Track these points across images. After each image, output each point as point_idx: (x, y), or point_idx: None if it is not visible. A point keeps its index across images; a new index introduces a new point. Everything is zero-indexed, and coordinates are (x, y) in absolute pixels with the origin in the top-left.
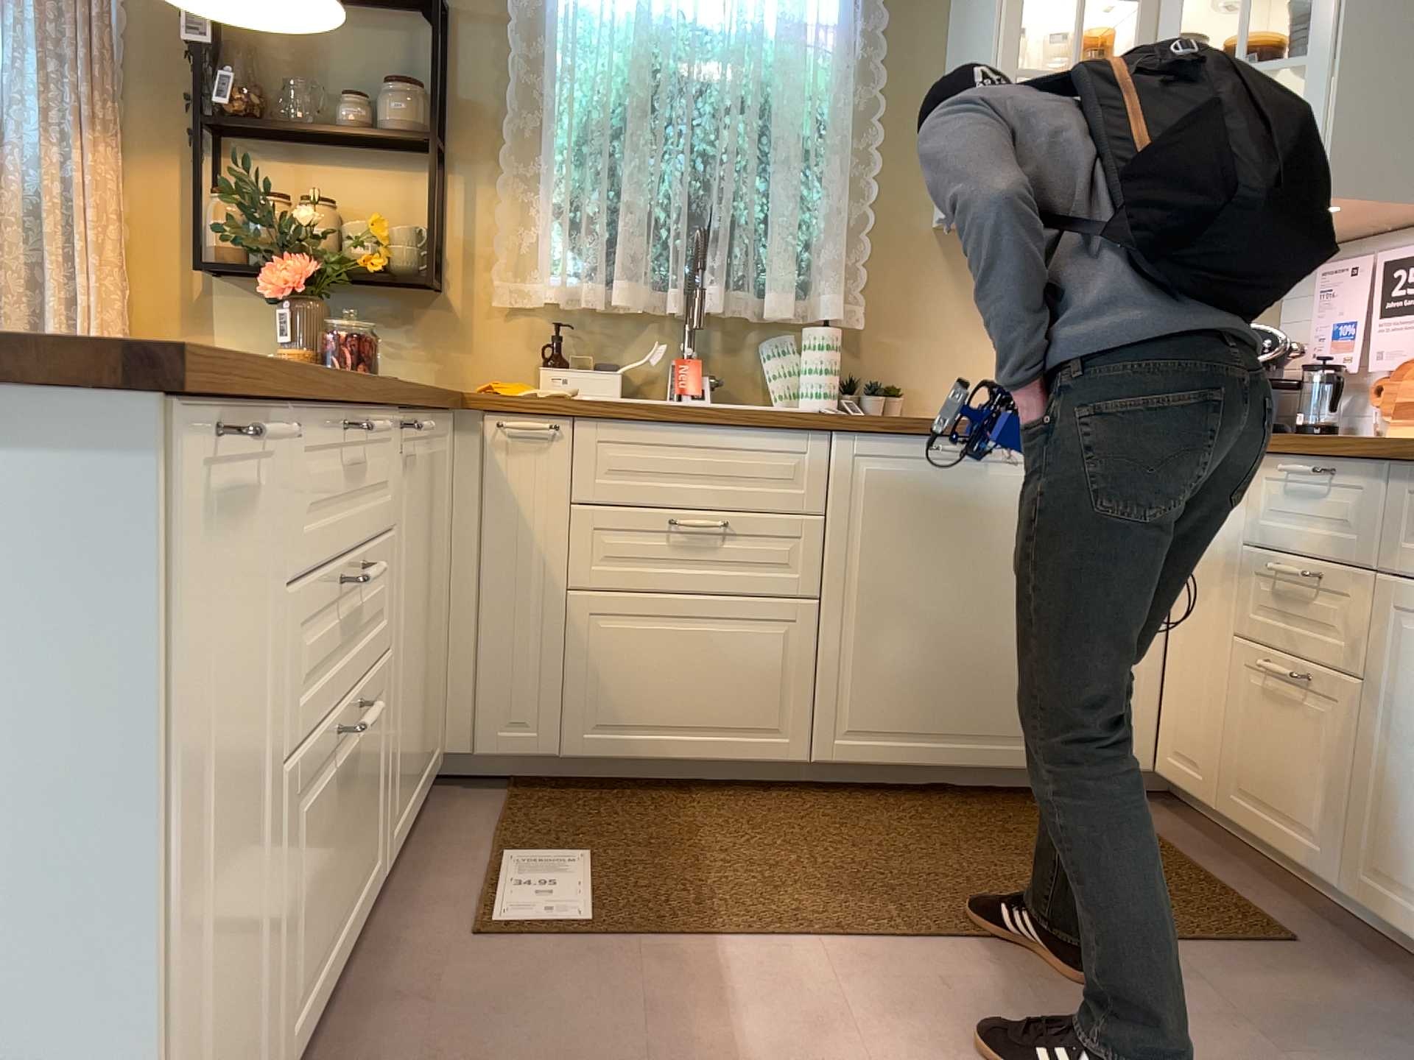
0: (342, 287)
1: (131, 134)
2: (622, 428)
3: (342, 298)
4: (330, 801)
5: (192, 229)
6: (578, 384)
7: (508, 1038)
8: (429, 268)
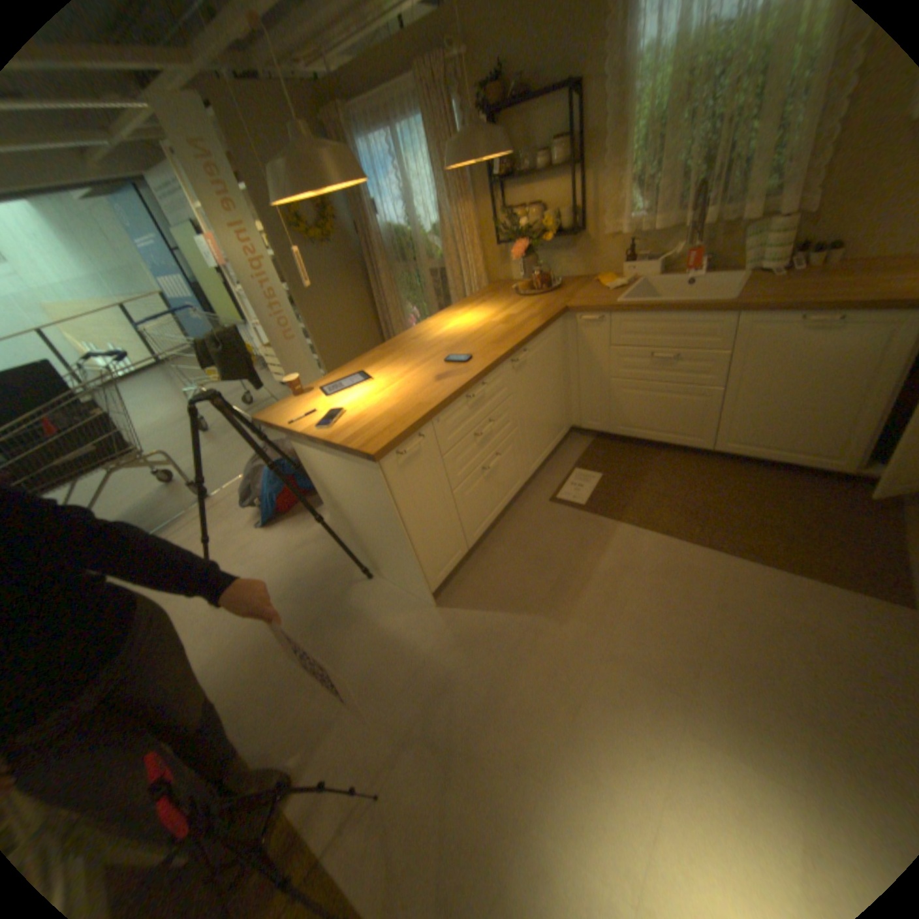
0: (546, 237)
1: (472, 189)
2: (630, 315)
3: (546, 242)
4: (486, 480)
5: (496, 224)
6: (639, 270)
7: (540, 538)
8: (578, 221)
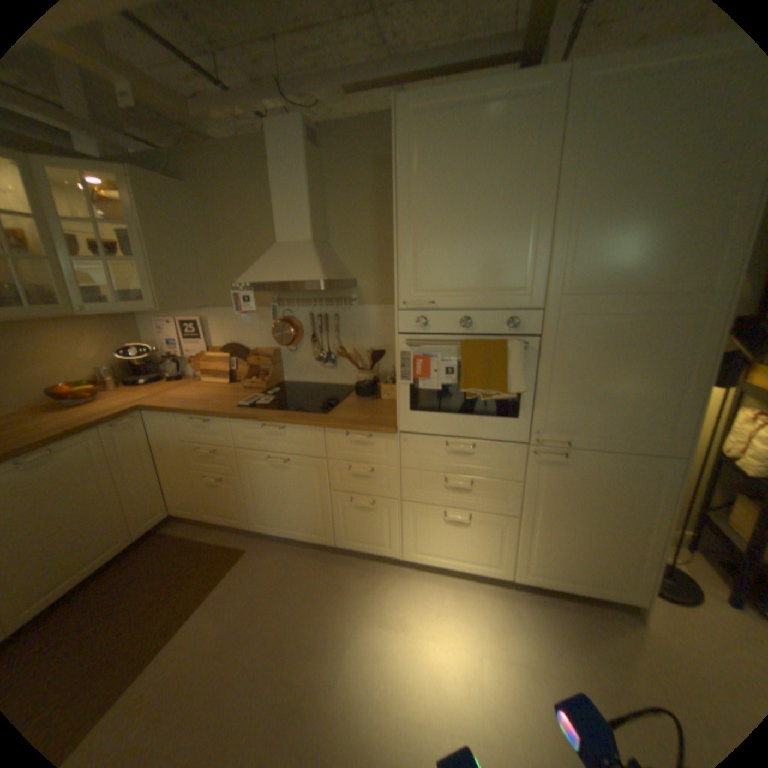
0: None
1: None
2: None
3: None
4: None
5: None
6: None
7: None
8: None
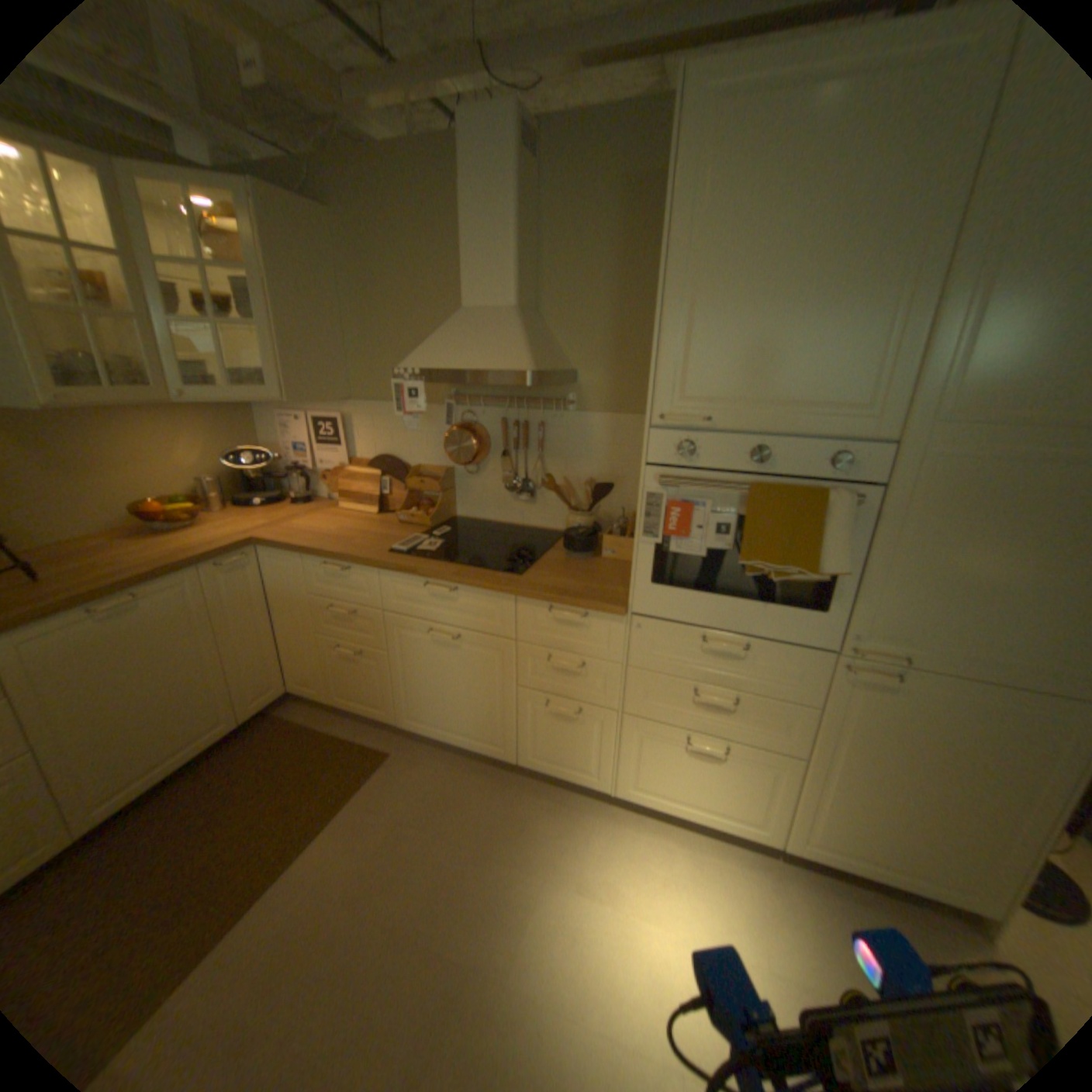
0: None
1: None
2: None
3: None
4: None
5: None
6: None
7: None
8: None
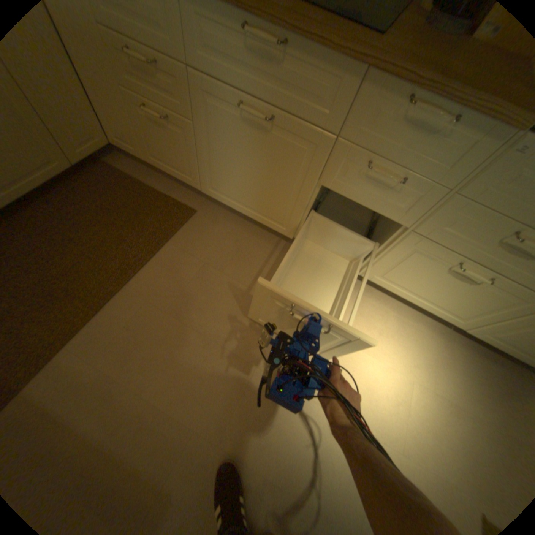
0: None
1: None
2: None
3: None
4: None
5: None
6: None
7: None
8: None
